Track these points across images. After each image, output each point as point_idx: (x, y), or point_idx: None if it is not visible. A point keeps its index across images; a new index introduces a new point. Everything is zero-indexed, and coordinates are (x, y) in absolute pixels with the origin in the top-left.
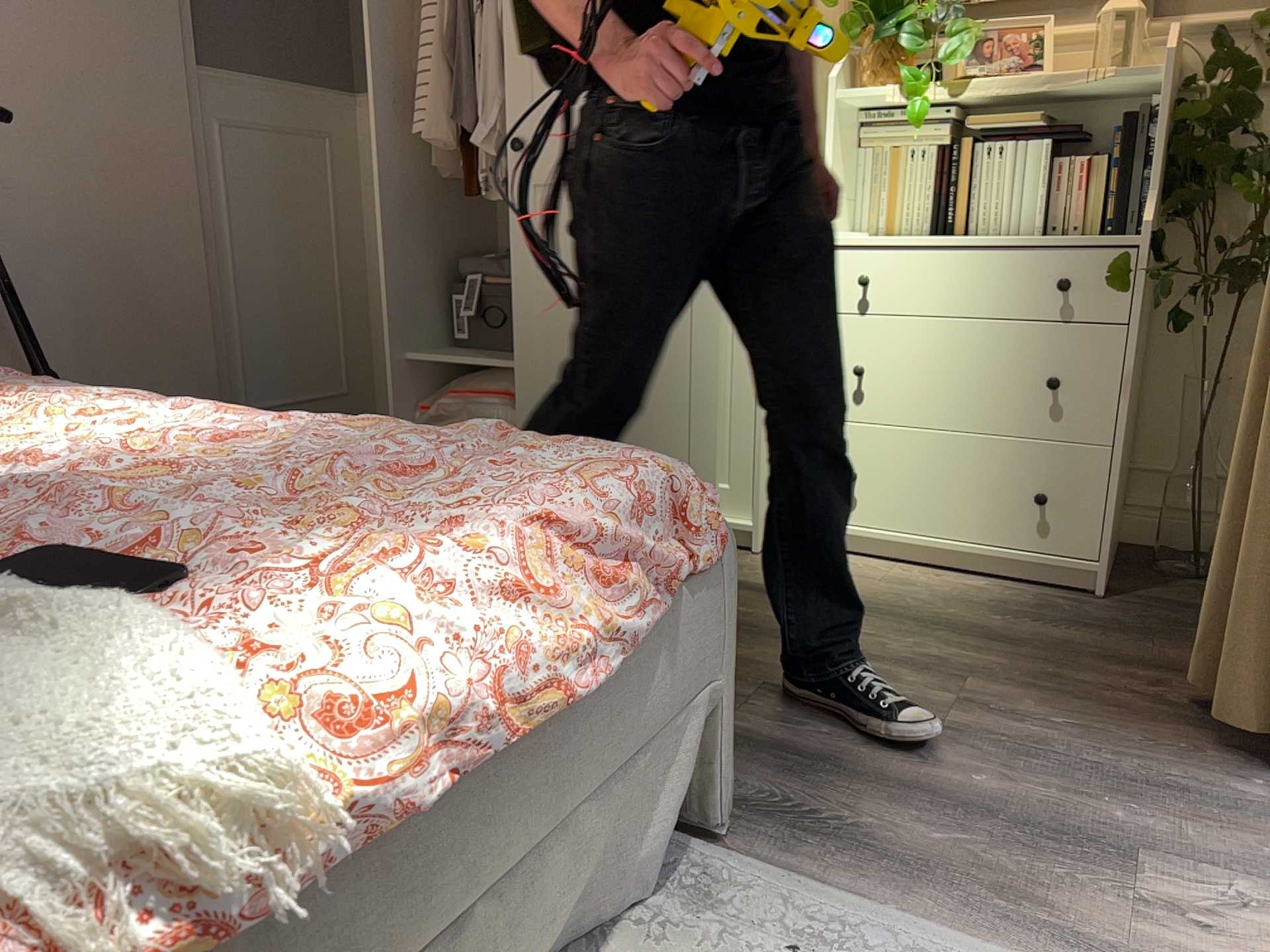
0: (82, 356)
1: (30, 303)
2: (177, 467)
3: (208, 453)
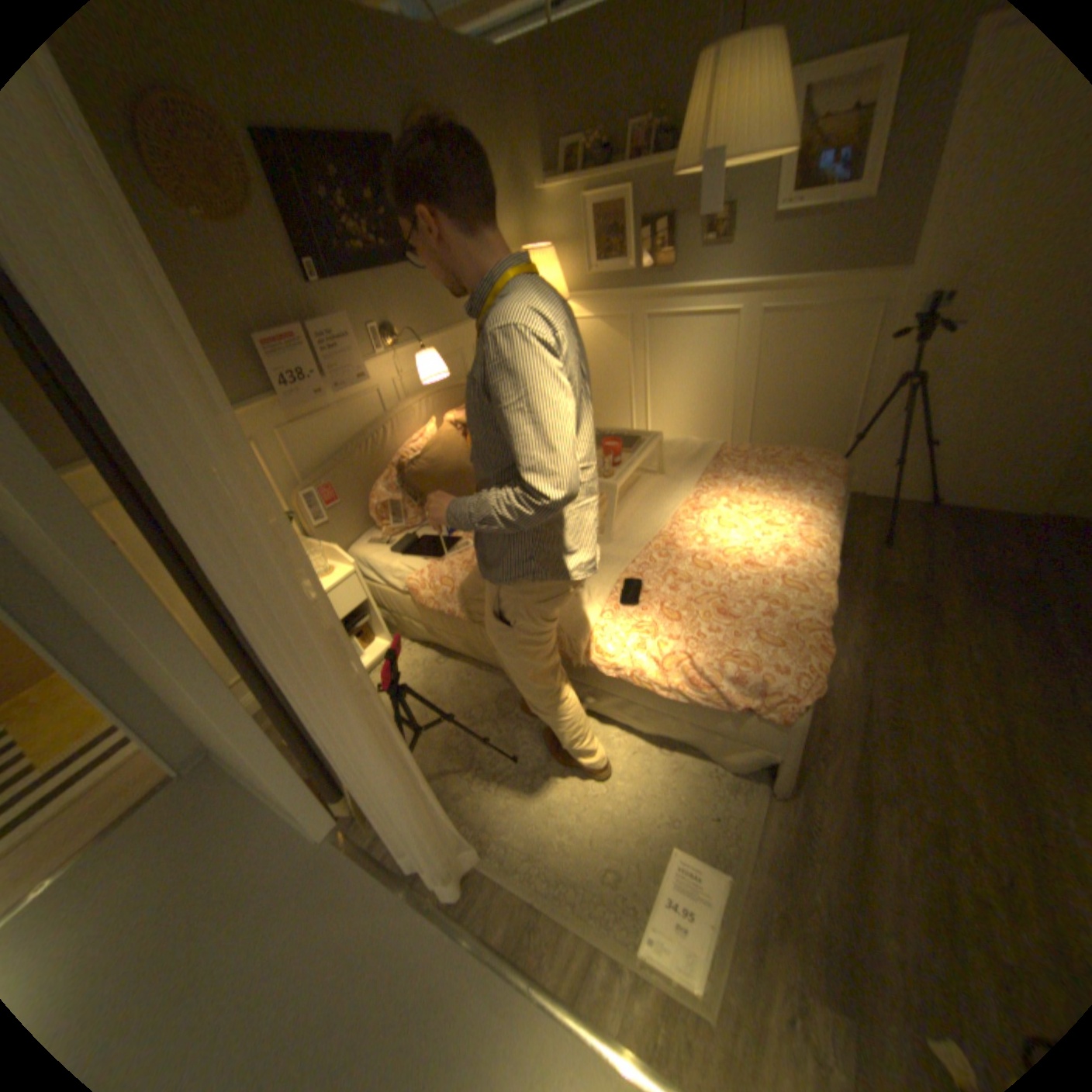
0: (970, 432)
1: (952, 403)
2: (723, 567)
3: (735, 567)
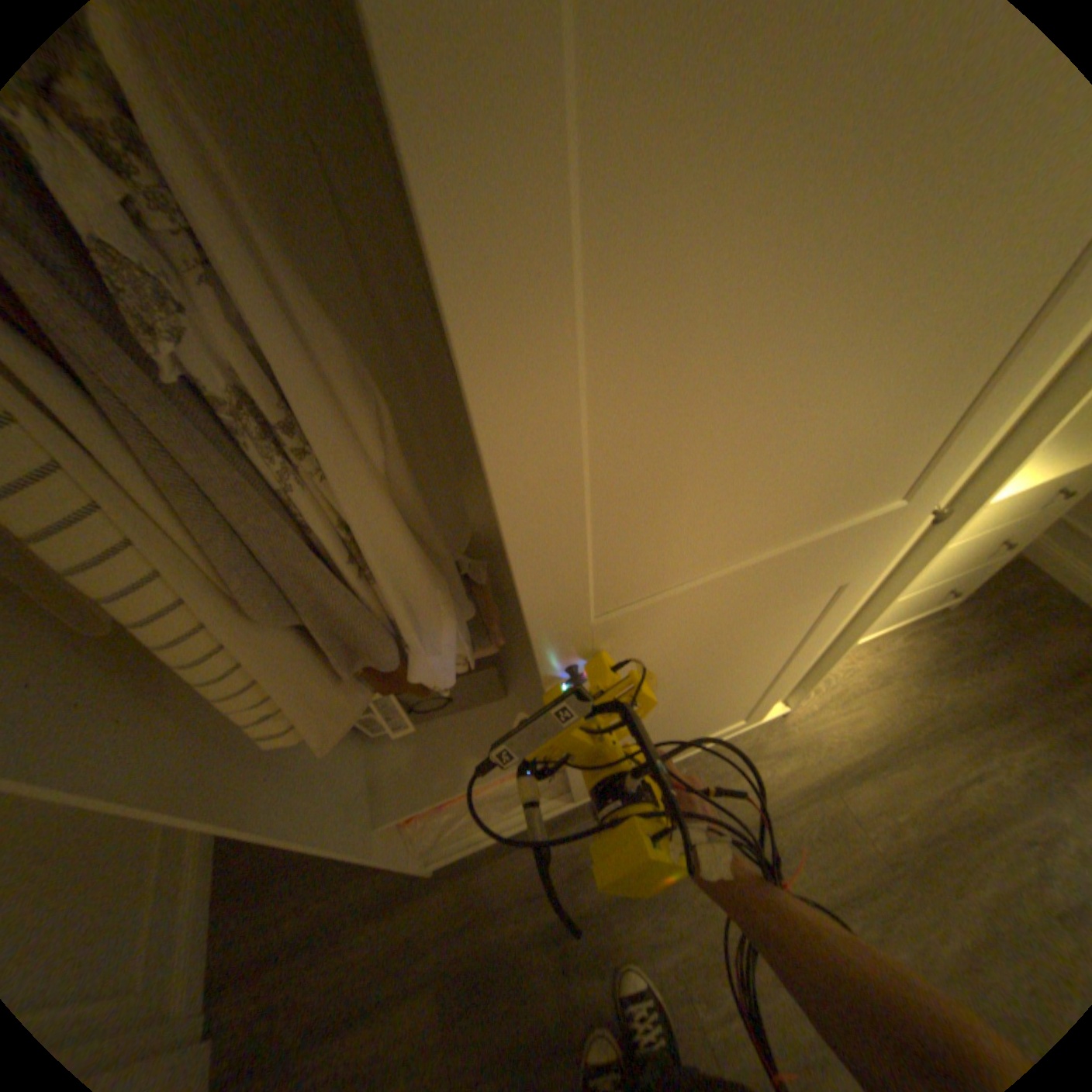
0: None
1: None
2: None
3: None
